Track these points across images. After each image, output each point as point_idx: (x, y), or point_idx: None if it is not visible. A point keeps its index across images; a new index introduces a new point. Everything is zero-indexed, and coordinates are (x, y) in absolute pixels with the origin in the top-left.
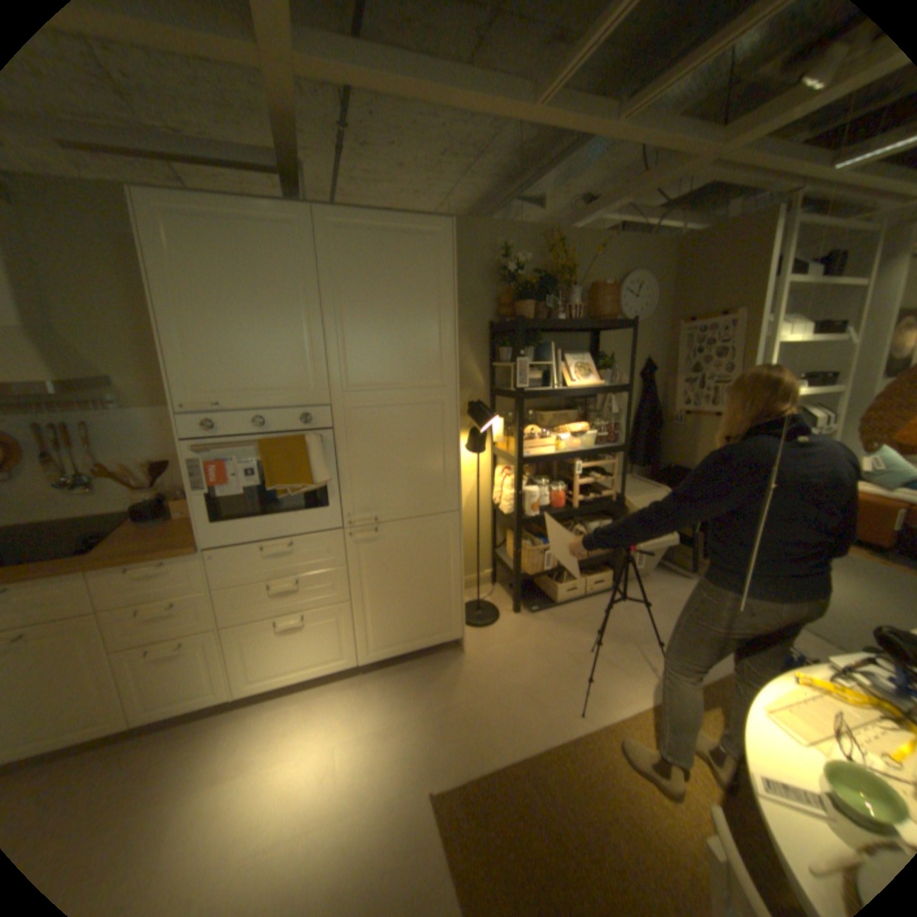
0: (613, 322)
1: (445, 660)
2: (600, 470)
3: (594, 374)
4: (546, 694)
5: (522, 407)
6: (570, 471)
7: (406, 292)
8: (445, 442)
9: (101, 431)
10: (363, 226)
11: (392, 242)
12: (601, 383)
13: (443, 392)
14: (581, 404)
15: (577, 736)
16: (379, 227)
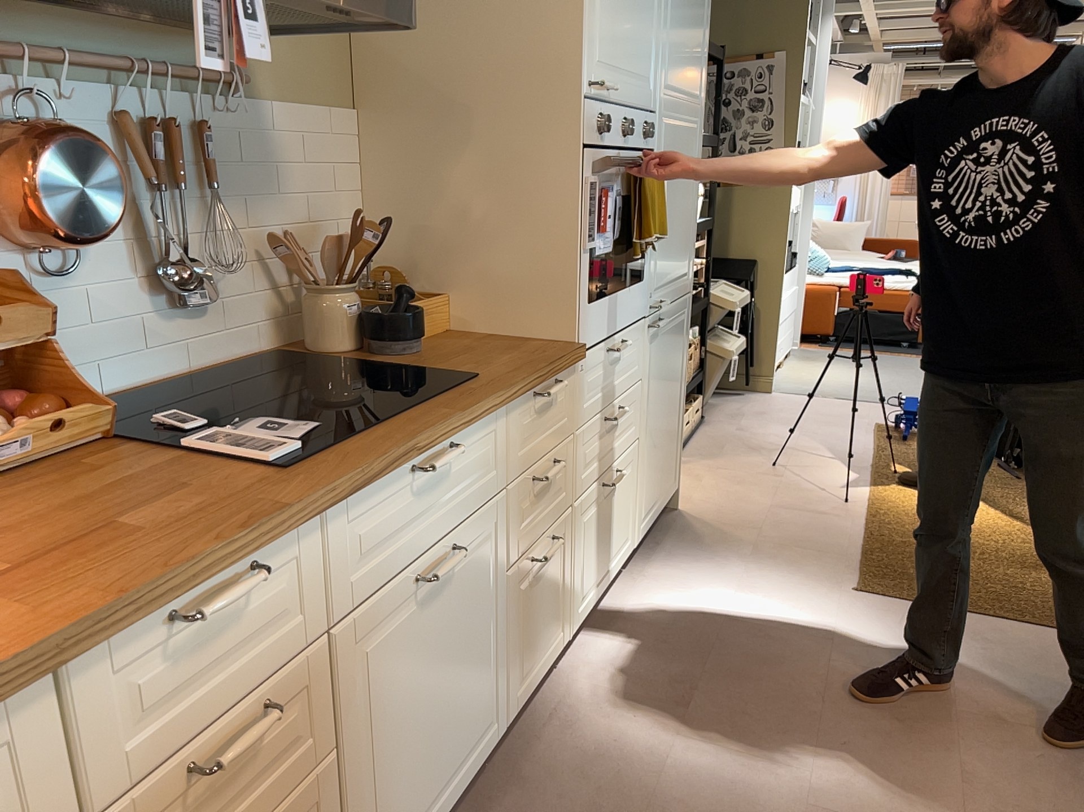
0: None
1: (675, 521)
2: None
3: None
4: (797, 501)
5: None
6: None
7: None
8: (695, 187)
9: (225, 148)
10: None
11: None
12: None
13: (700, 114)
14: None
15: (860, 511)
16: None
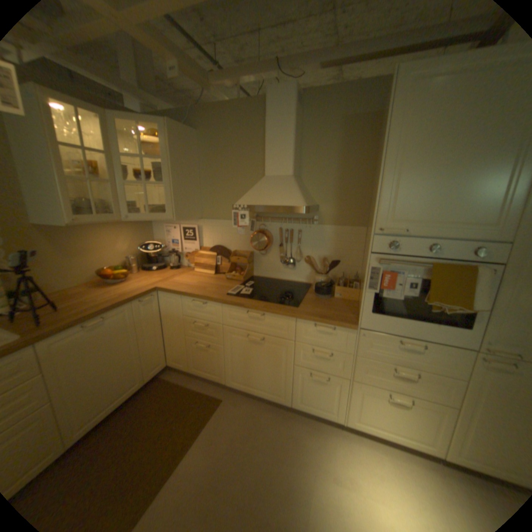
0: None
1: None
2: None
3: None
4: None
5: None
6: None
7: None
8: None
9: (307, 235)
10: None
11: None
12: None
13: None
14: None
15: None
16: None
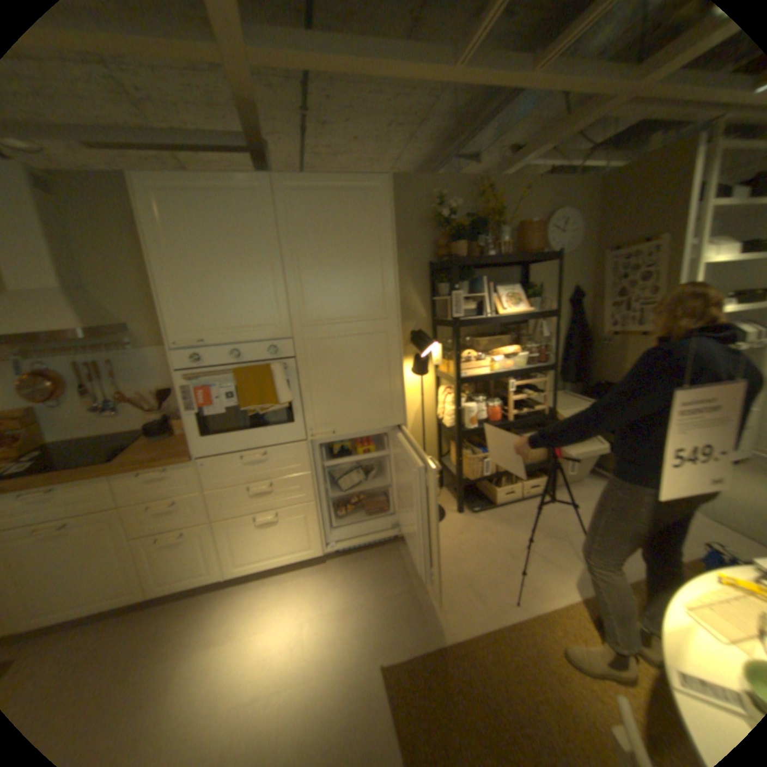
0: (541, 255)
1: (398, 552)
2: (533, 387)
3: (525, 302)
4: (486, 584)
5: (459, 333)
6: (506, 388)
7: (353, 239)
8: (391, 365)
9: (124, 365)
10: (315, 186)
11: (340, 198)
12: (531, 309)
13: (388, 323)
14: (515, 329)
15: (514, 622)
16: (328, 186)
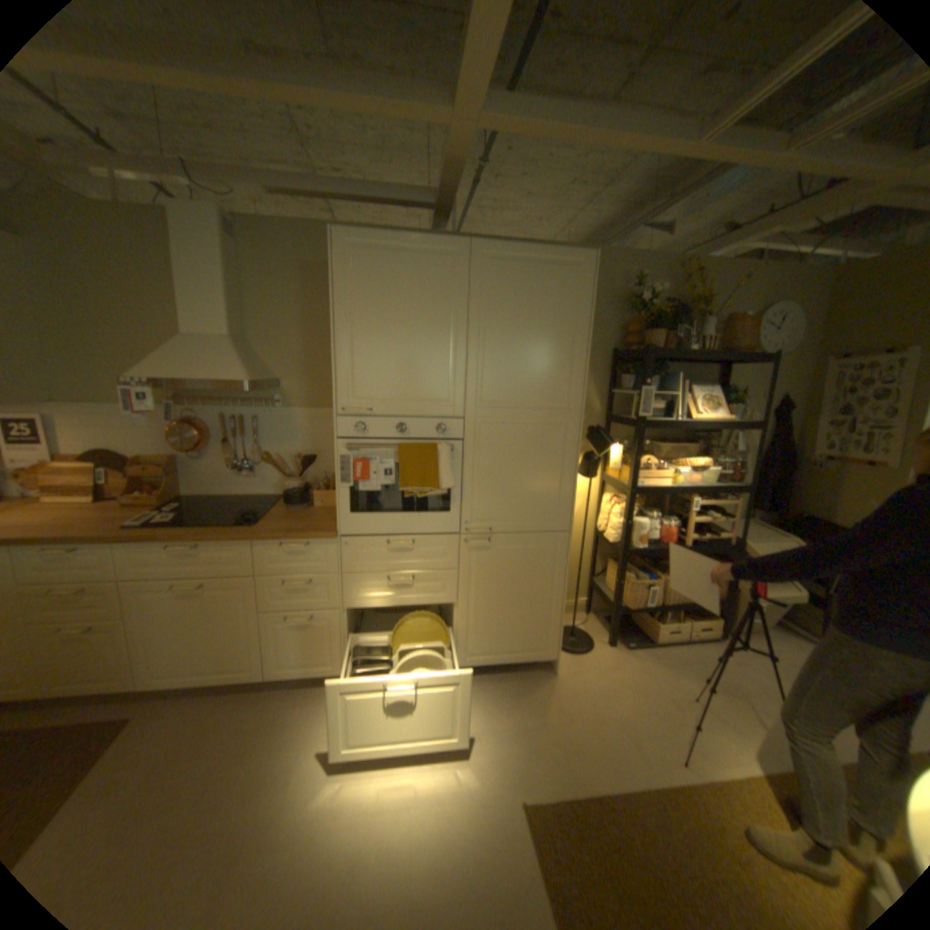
0: (750, 355)
1: (538, 679)
2: (720, 509)
3: (723, 408)
4: (644, 734)
5: (642, 436)
6: (684, 507)
7: (545, 318)
8: (564, 463)
9: (268, 425)
10: (514, 258)
11: (538, 272)
12: (731, 417)
13: (568, 414)
14: (704, 438)
15: (680, 784)
16: (528, 259)
